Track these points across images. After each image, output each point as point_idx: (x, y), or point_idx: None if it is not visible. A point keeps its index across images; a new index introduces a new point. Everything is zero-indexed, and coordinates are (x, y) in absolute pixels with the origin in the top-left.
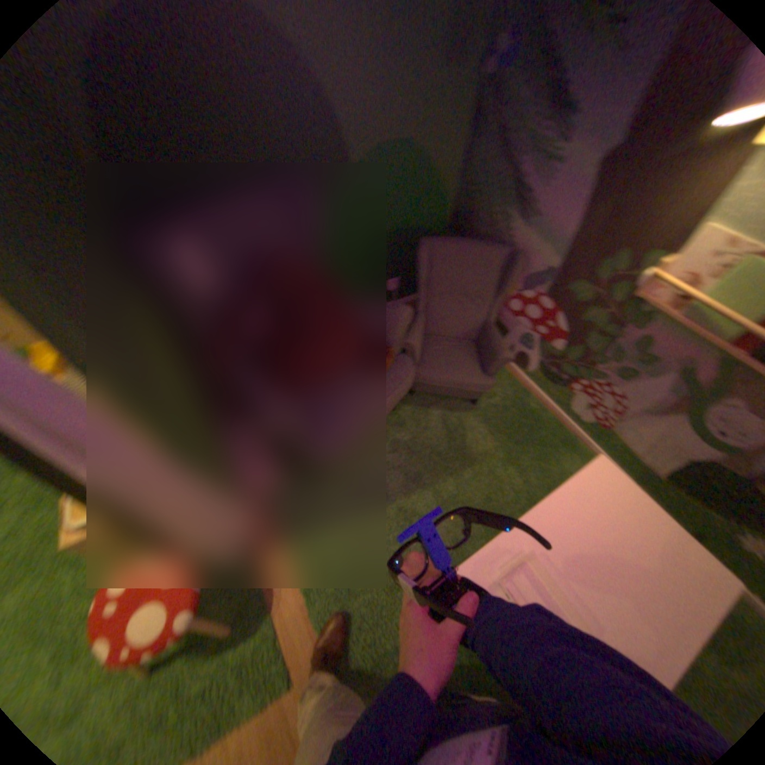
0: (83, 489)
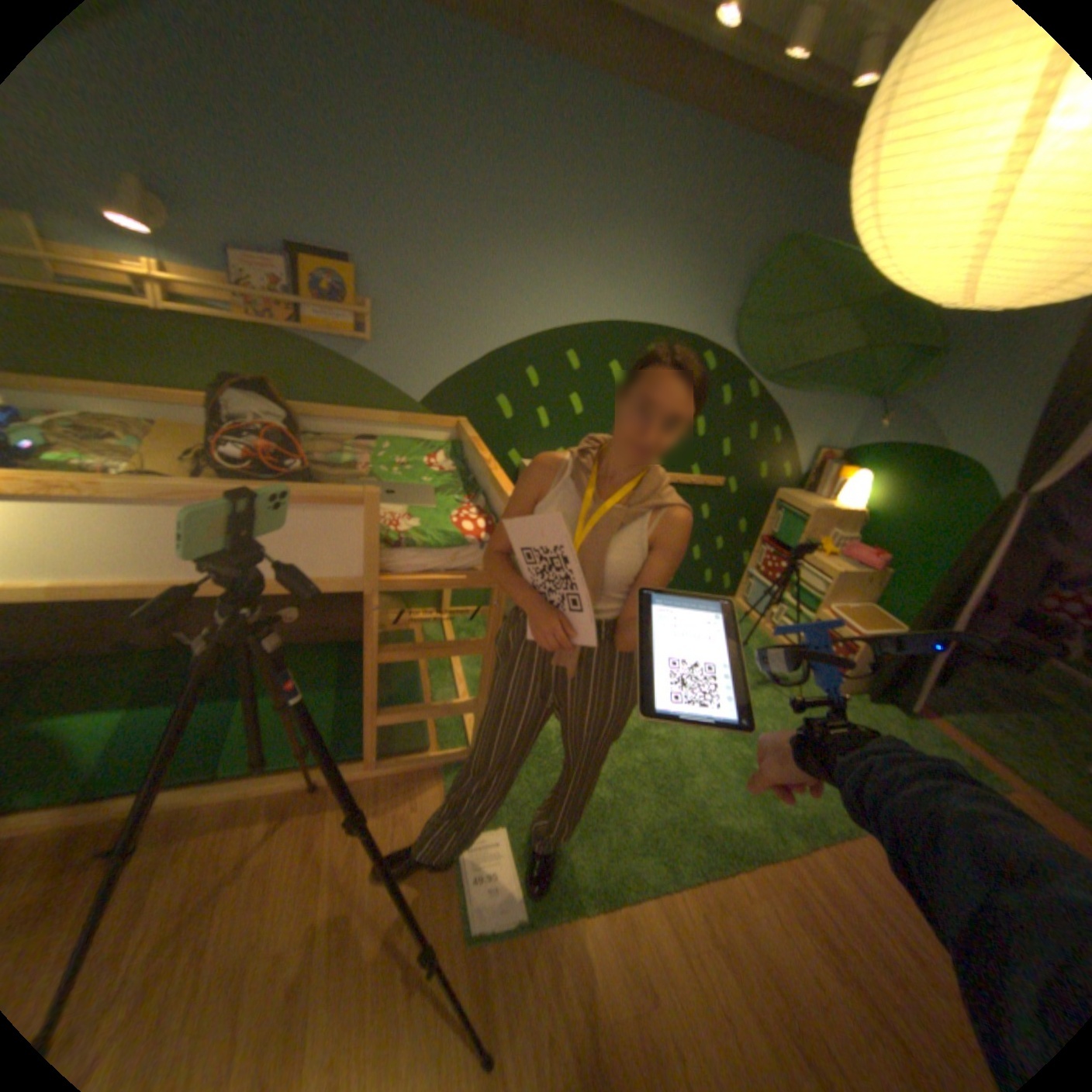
0: (978, 583)
